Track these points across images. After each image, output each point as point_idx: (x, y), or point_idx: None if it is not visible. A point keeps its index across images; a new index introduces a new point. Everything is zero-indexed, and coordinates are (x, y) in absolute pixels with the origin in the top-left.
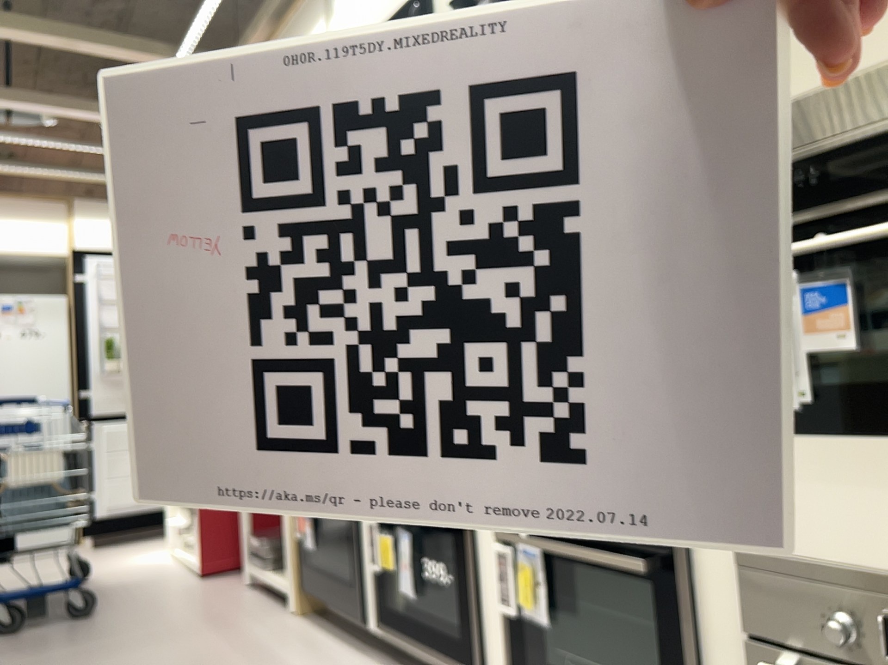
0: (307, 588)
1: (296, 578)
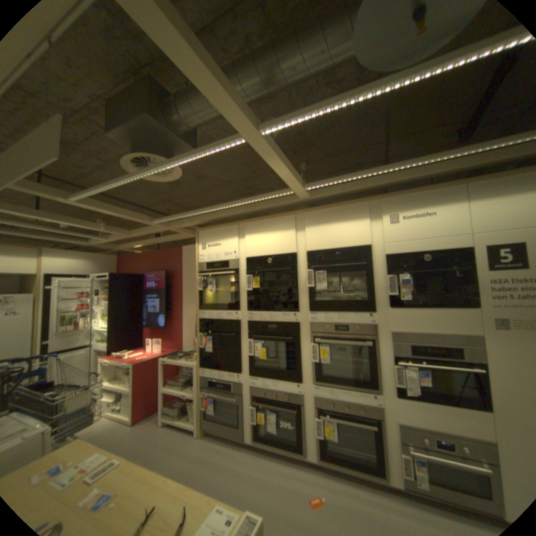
0: (202, 429)
1: (199, 426)
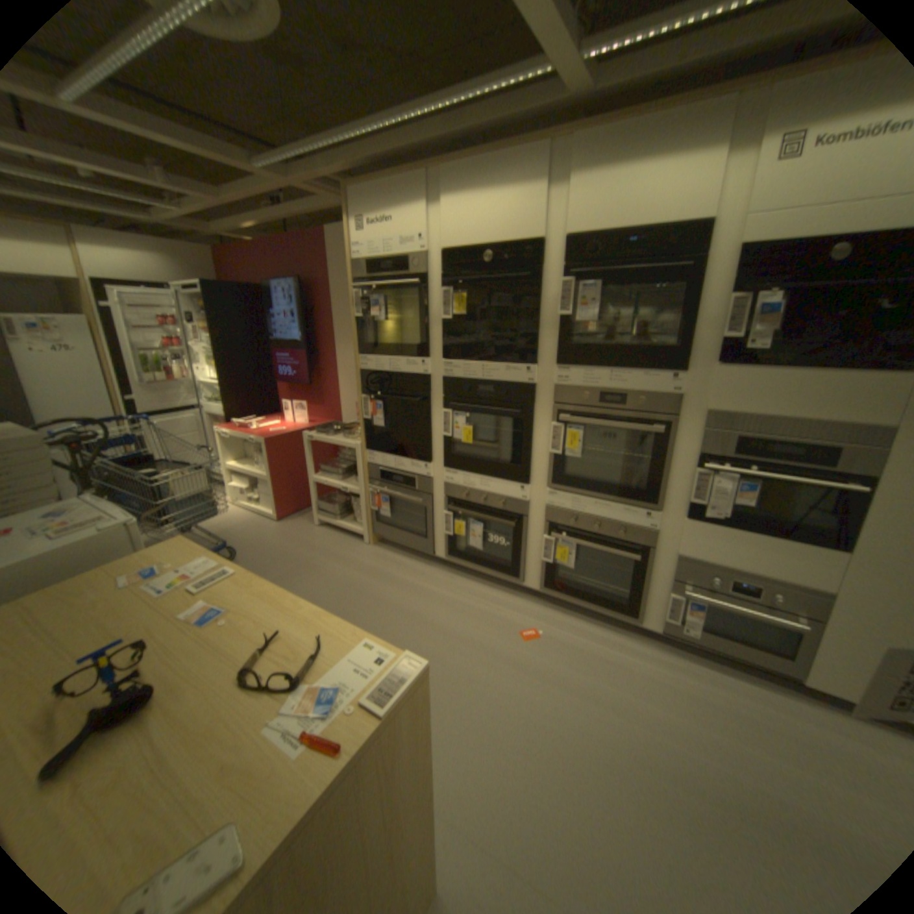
0: (376, 532)
1: (371, 529)
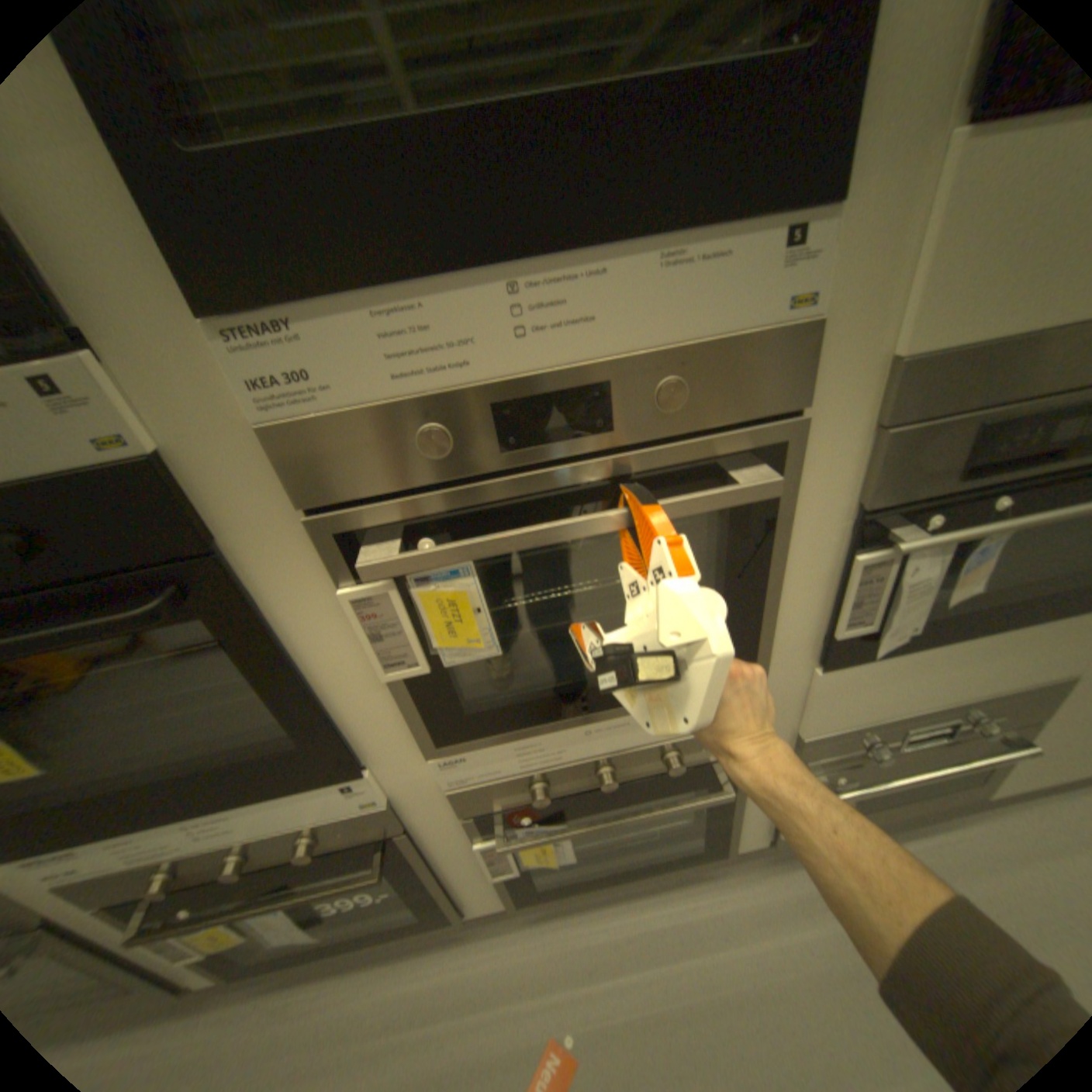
0: None
1: None
